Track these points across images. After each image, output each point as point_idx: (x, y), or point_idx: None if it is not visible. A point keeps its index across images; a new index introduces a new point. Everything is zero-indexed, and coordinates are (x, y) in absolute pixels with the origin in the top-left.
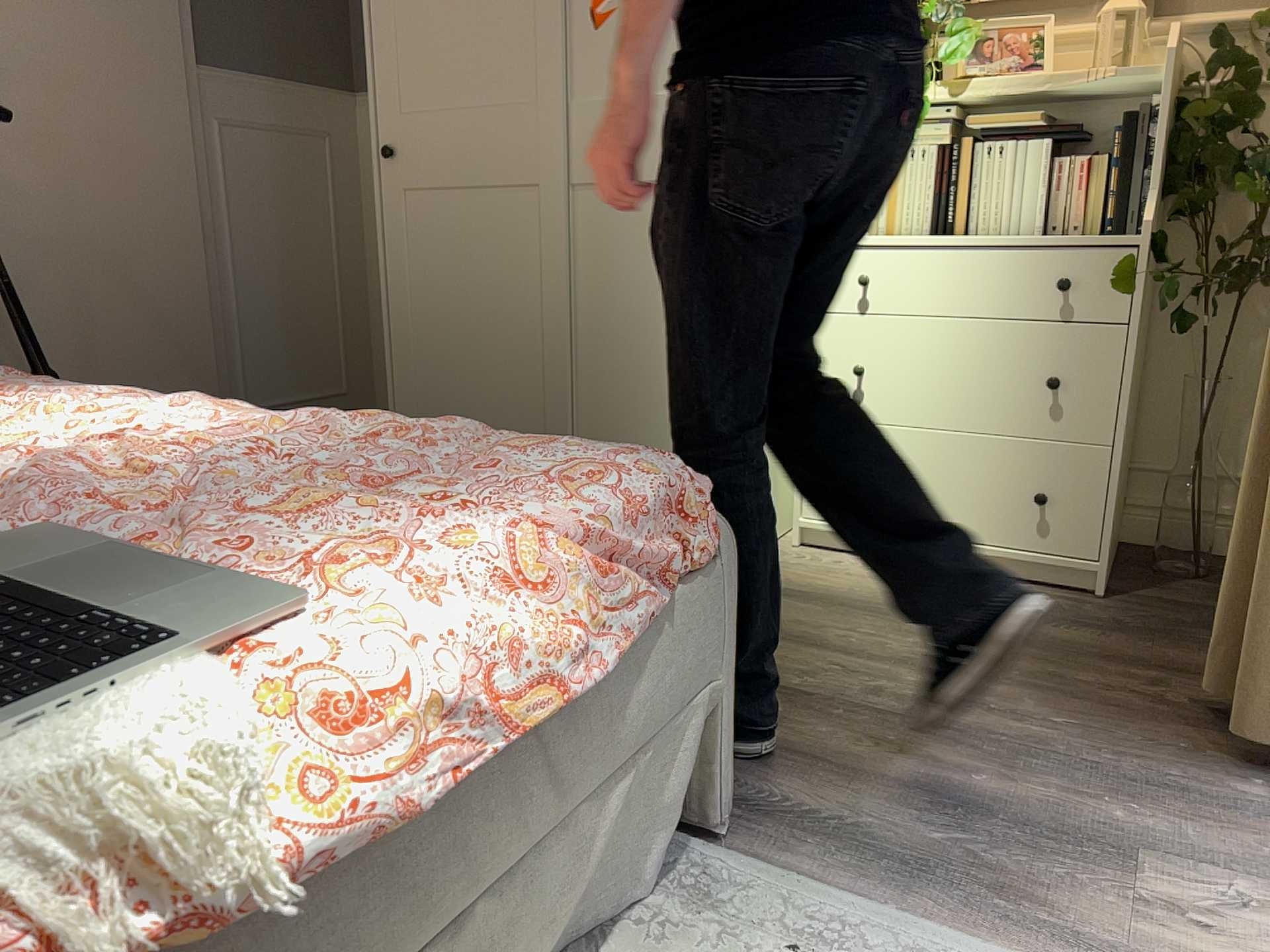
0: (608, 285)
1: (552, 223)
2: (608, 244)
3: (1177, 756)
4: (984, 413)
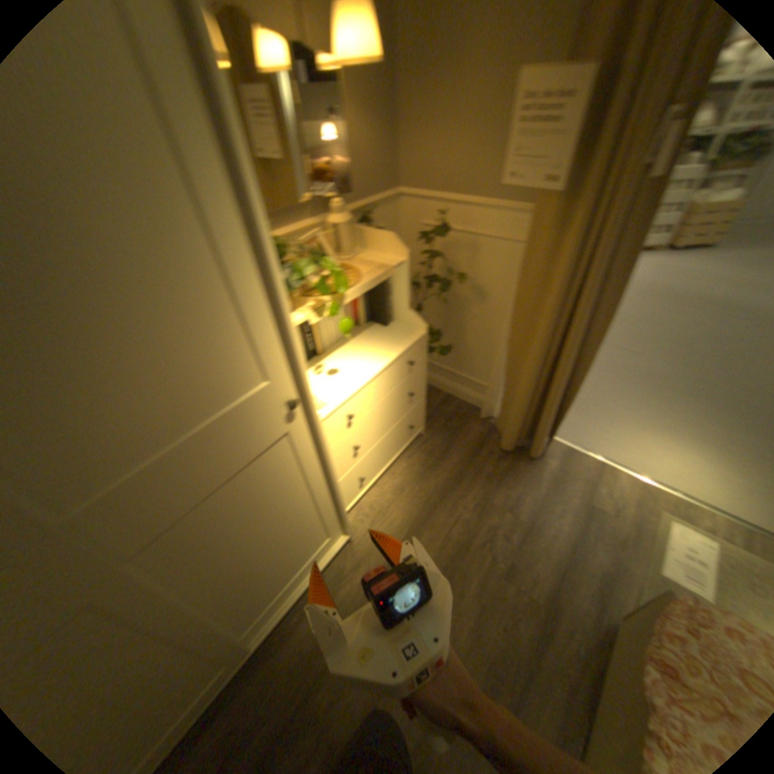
0: (217, 561)
1: (141, 597)
2: (203, 546)
3: (534, 468)
4: (395, 419)
